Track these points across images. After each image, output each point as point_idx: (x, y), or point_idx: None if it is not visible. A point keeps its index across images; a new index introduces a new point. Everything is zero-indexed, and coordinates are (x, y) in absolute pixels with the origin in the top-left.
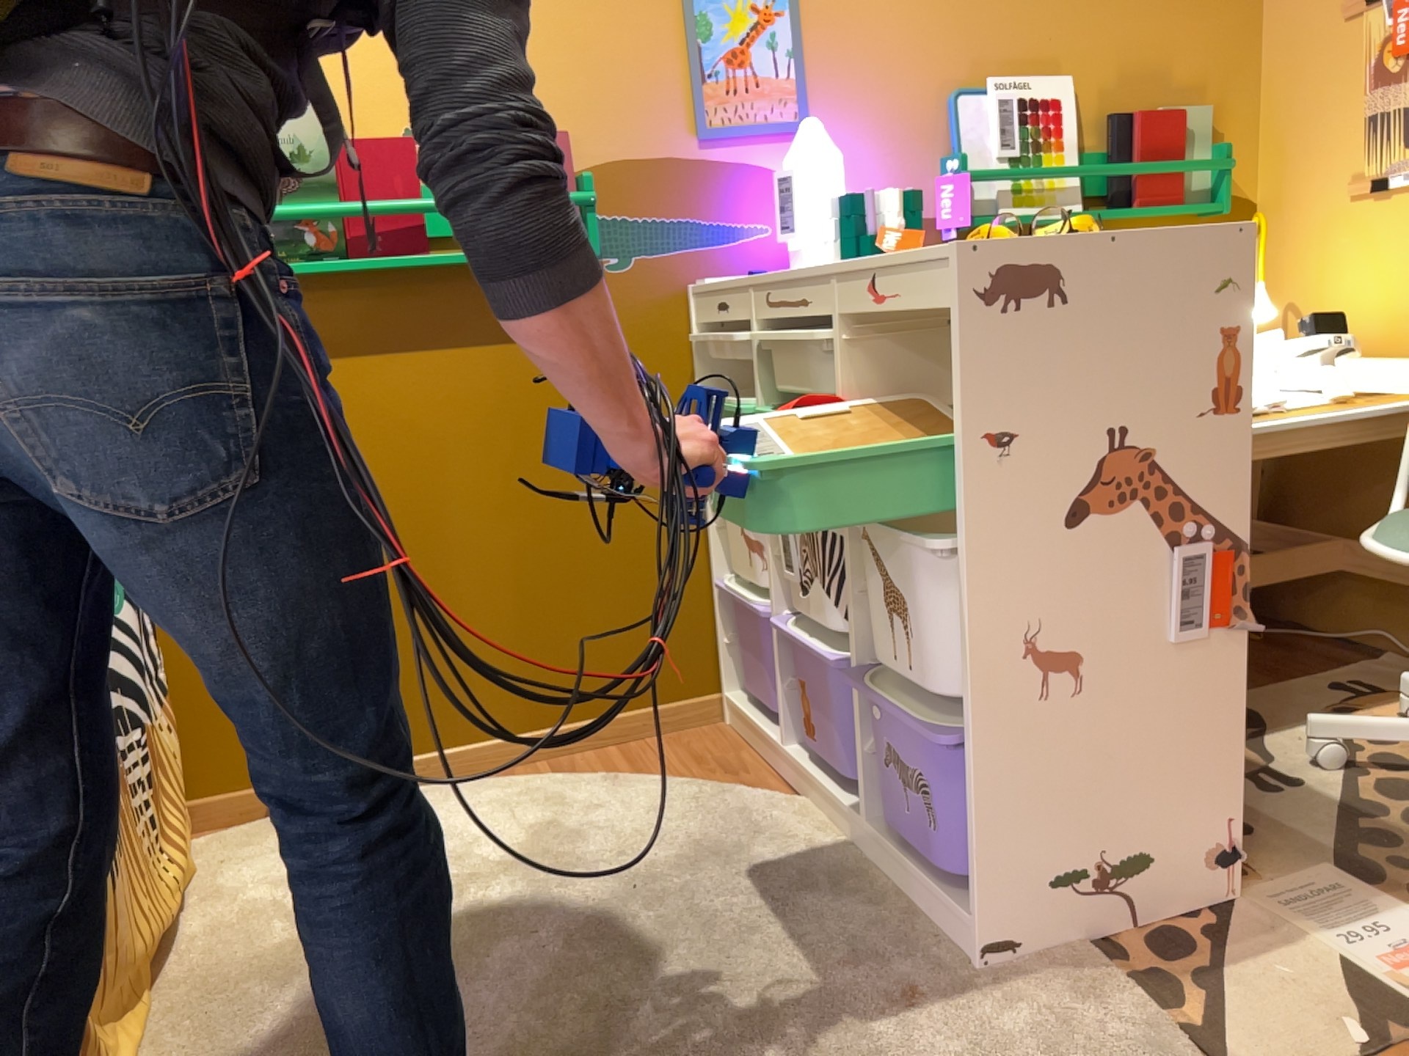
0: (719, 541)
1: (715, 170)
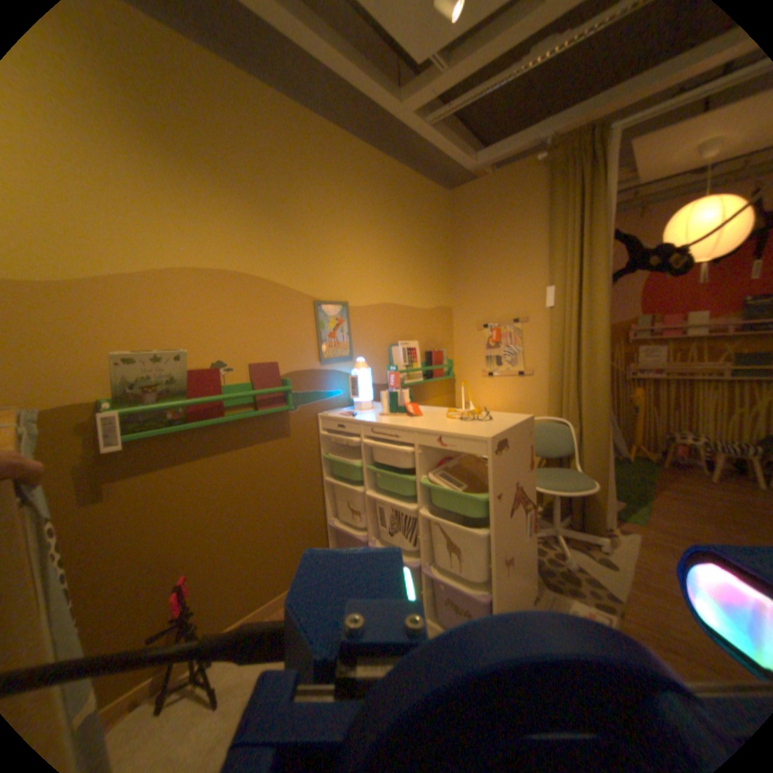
0: (330, 507)
1: (325, 373)
